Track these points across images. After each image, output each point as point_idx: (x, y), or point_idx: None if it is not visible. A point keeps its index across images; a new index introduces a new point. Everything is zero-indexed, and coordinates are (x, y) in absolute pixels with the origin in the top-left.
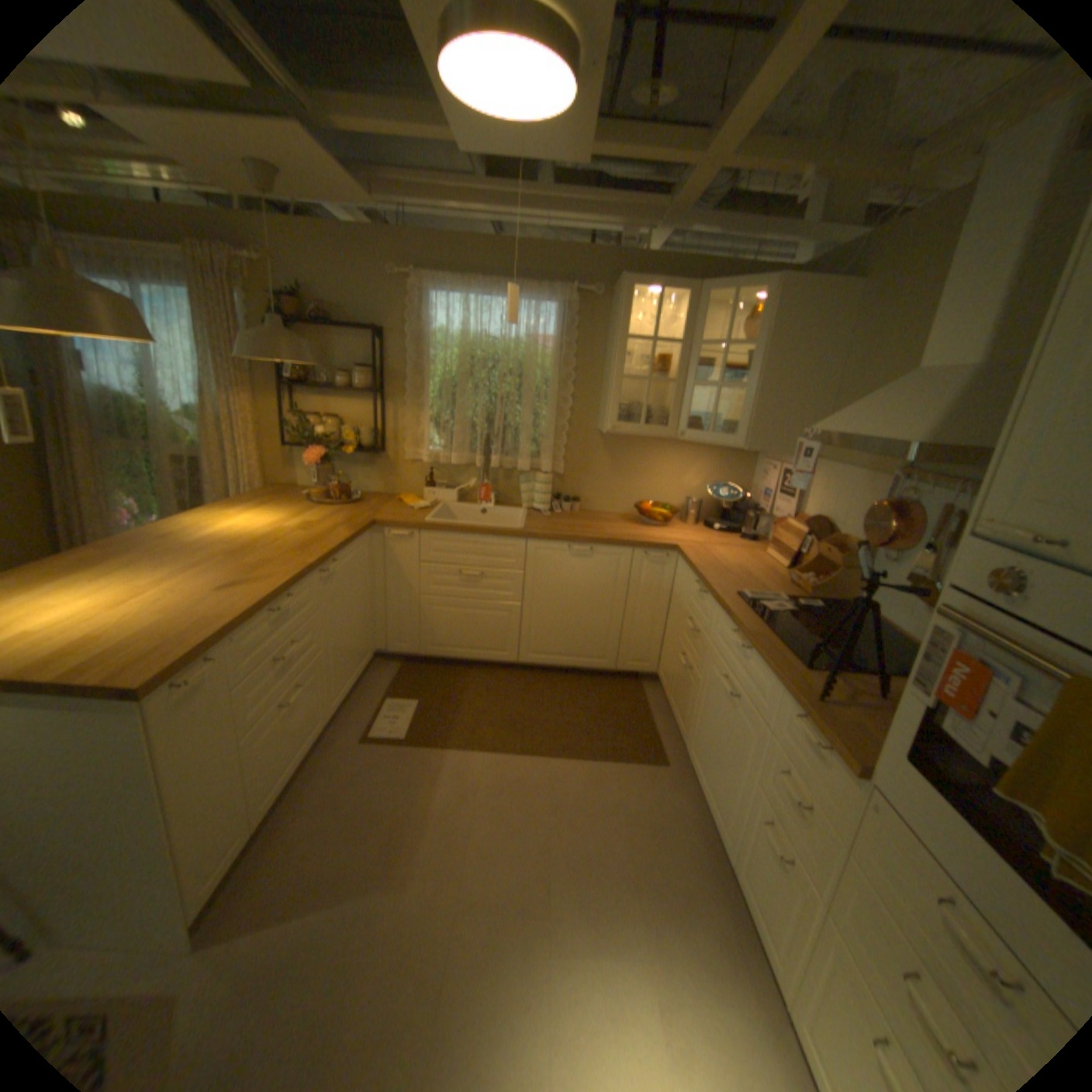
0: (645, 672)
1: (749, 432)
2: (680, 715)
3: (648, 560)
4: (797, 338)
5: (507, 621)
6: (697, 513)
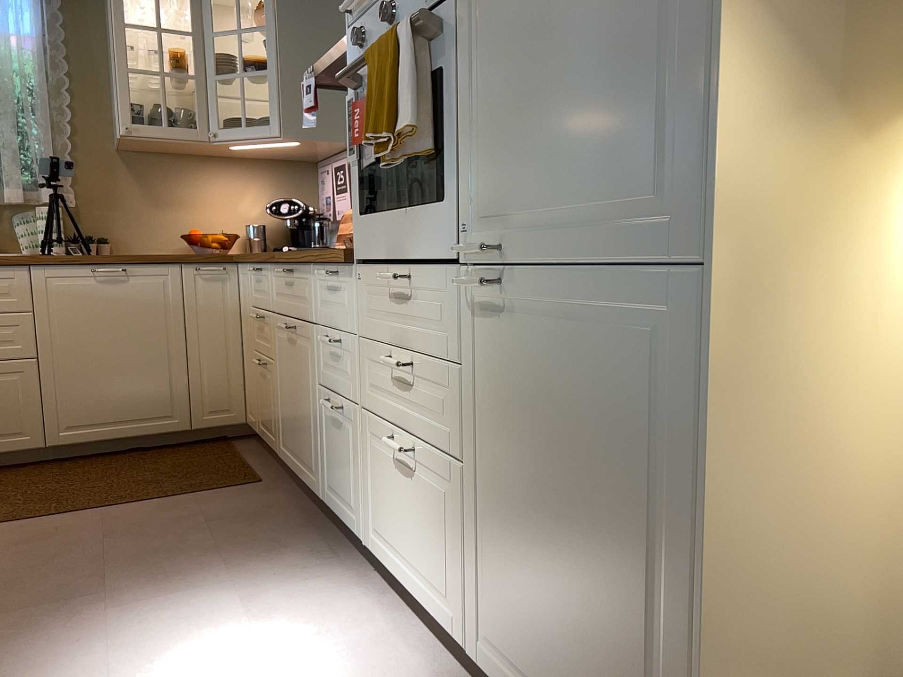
0: (232, 424)
1: (281, 118)
2: (268, 429)
3: (203, 277)
4: (304, 23)
5: (19, 387)
6: (262, 238)
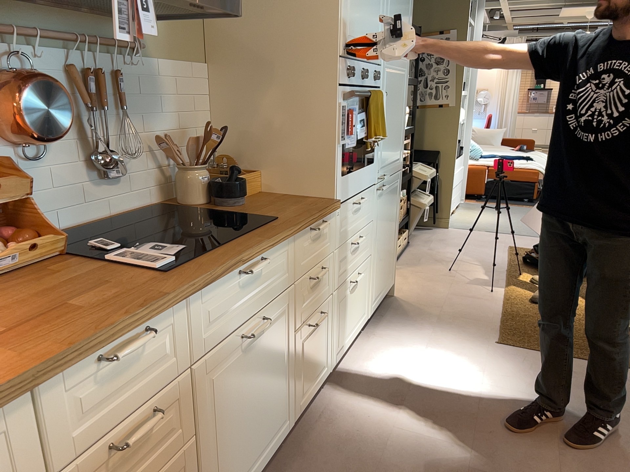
0: None
1: None
2: None
3: None
4: None
5: None
6: None
